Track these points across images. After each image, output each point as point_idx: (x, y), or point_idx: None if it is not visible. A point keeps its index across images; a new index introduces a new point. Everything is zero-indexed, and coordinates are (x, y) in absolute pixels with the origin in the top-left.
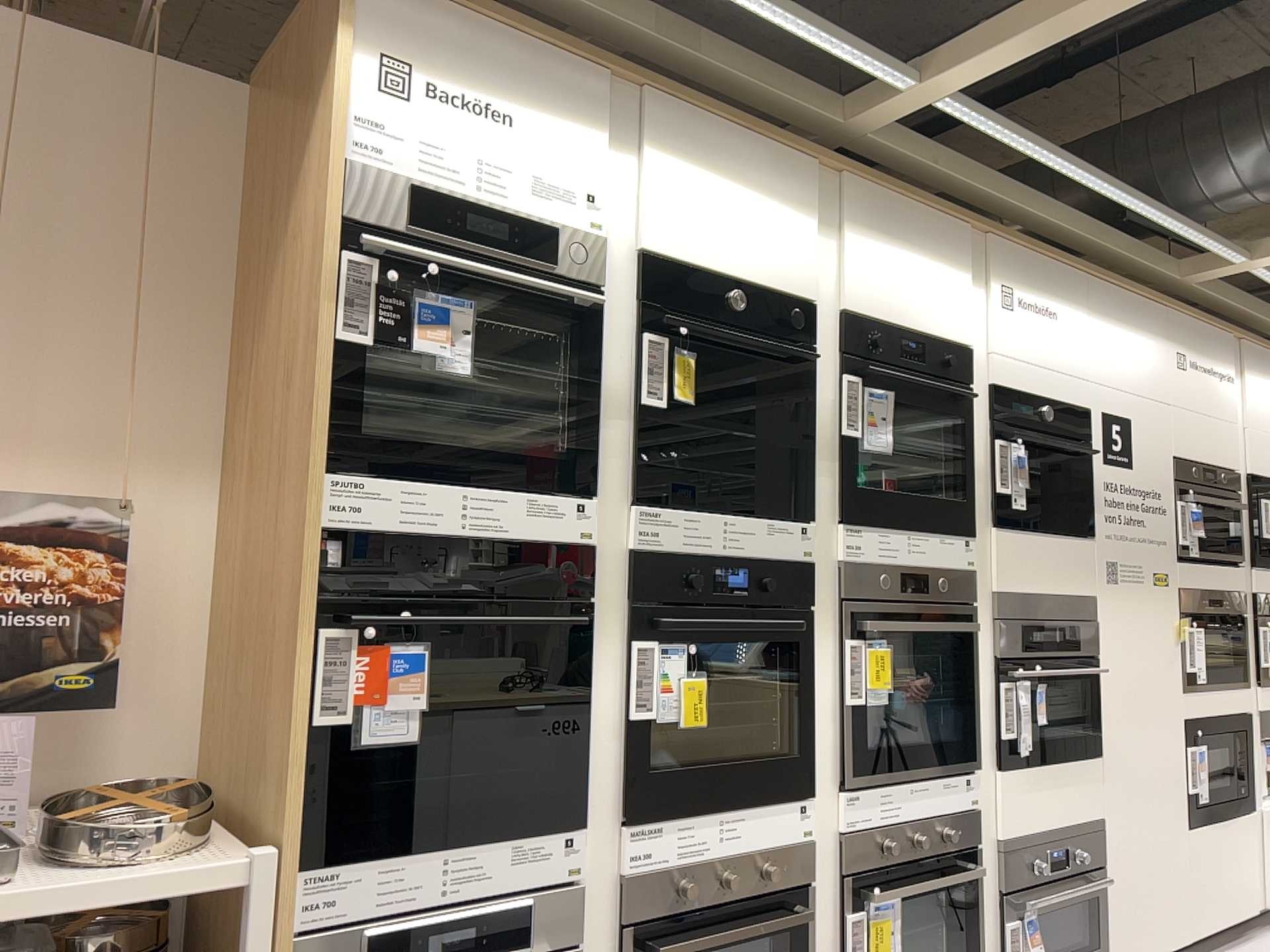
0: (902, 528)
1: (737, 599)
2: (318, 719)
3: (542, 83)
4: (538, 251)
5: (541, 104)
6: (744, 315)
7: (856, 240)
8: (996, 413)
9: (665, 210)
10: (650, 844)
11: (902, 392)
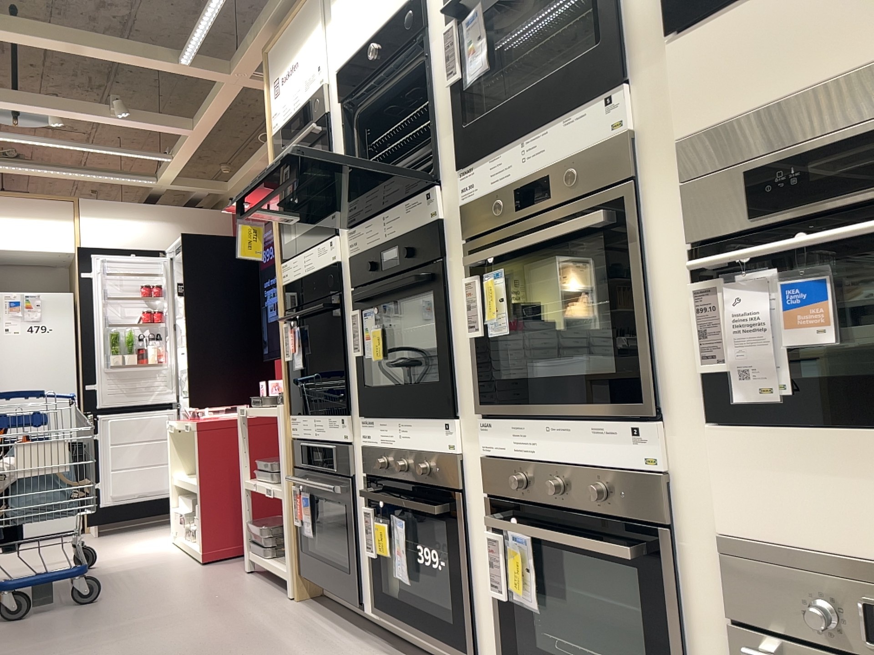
0: (511, 139)
1: (392, 268)
2: (285, 359)
3: (301, 31)
4: (306, 121)
5: (301, 43)
6: (382, 57)
7: None
8: None
9: (339, 37)
10: (368, 431)
11: None
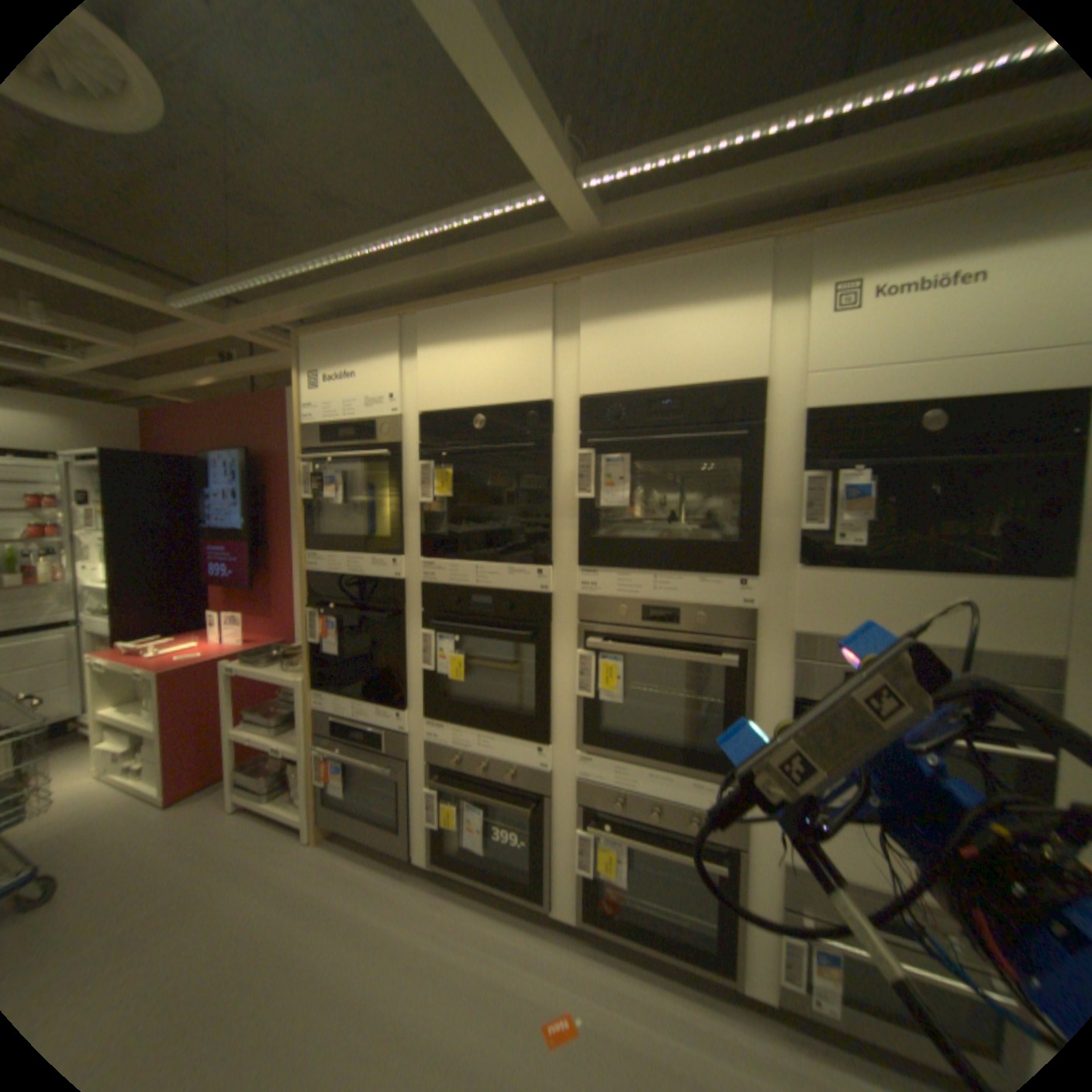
0: (644, 569)
1: (484, 615)
2: (309, 642)
3: (363, 346)
4: (365, 437)
5: (363, 358)
6: (489, 431)
7: (590, 332)
8: (817, 440)
9: (428, 385)
10: (436, 733)
11: (651, 450)
